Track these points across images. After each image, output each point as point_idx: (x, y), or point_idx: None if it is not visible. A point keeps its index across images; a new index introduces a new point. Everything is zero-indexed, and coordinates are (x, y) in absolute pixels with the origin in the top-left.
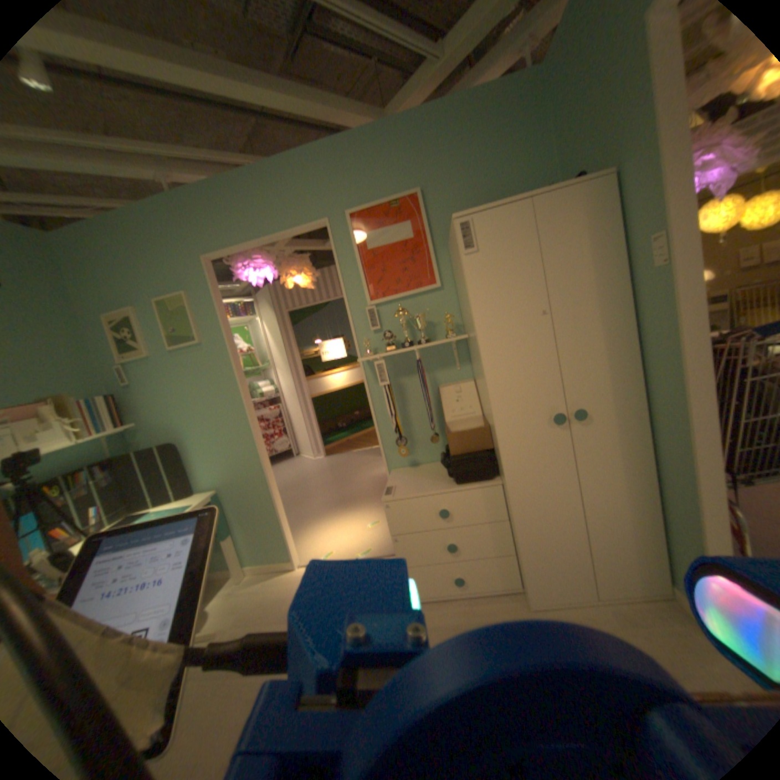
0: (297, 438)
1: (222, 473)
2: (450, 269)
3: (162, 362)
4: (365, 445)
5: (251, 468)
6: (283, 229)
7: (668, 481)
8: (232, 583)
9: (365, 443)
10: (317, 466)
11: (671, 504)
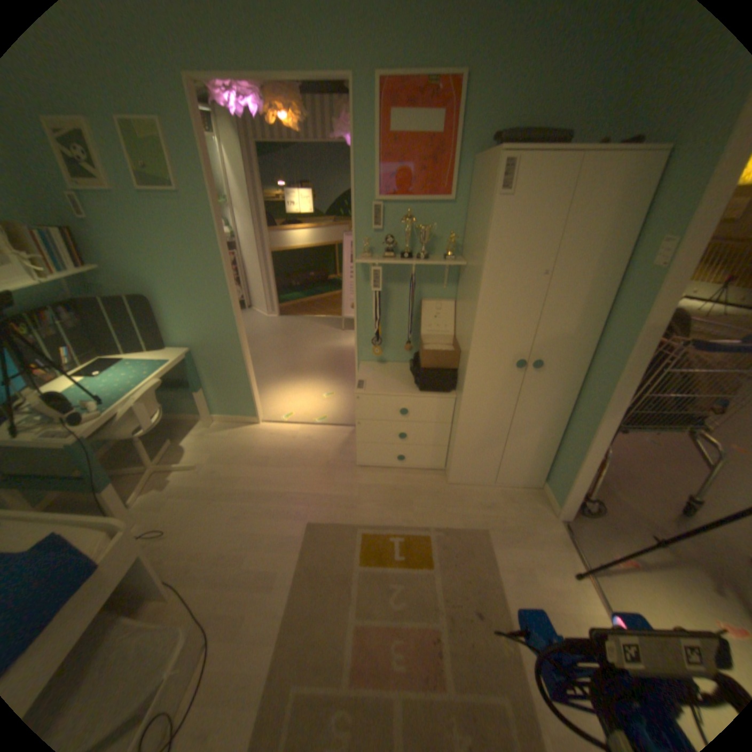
0: (250, 290)
1: (195, 333)
2: (469, 184)
3: (127, 201)
4: (319, 312)
5: (227, 335)
6: (295, 69)
7: (575, 421)
8: (202, 425)
9: (319, 310)
10: (271, 325)
11: (570, 435)
